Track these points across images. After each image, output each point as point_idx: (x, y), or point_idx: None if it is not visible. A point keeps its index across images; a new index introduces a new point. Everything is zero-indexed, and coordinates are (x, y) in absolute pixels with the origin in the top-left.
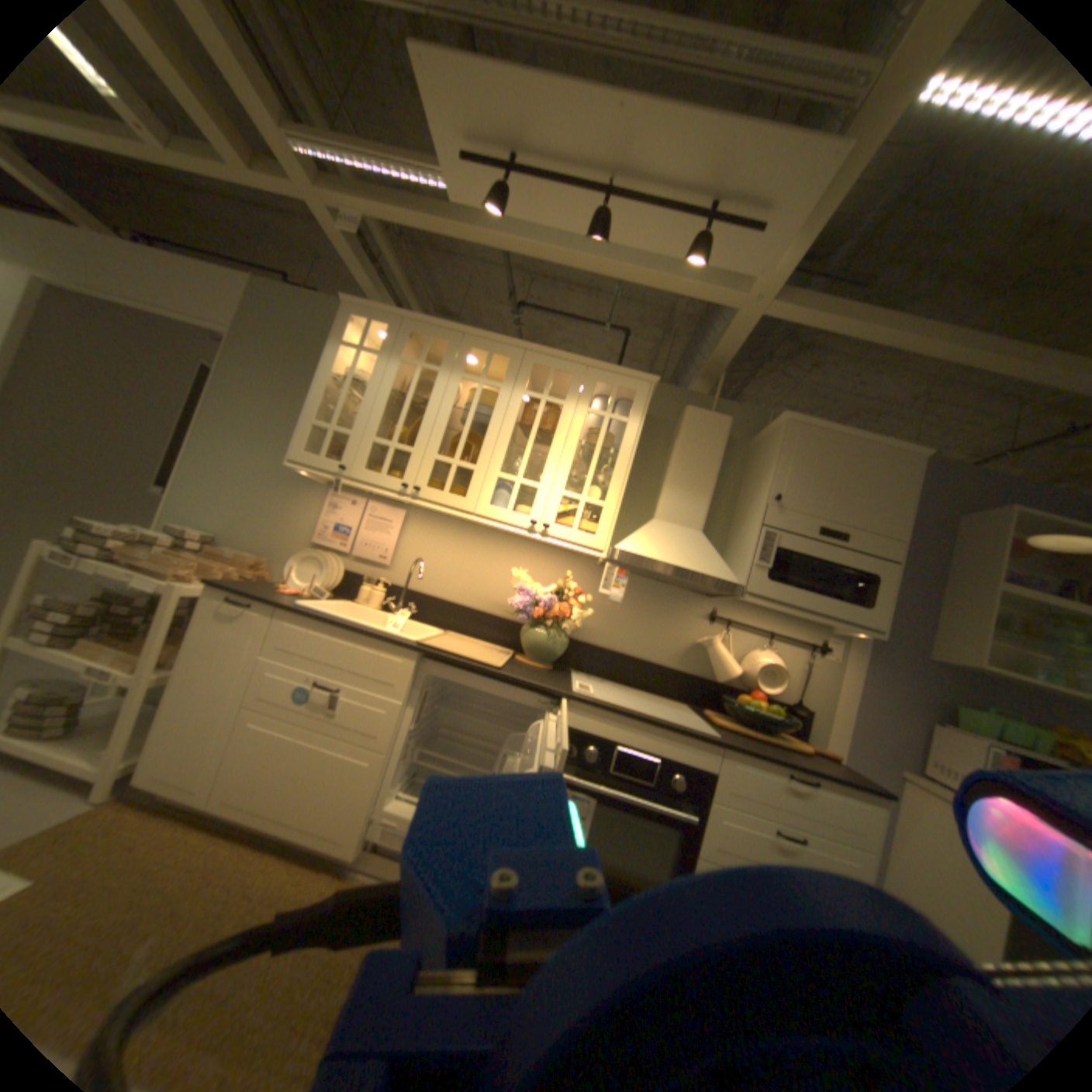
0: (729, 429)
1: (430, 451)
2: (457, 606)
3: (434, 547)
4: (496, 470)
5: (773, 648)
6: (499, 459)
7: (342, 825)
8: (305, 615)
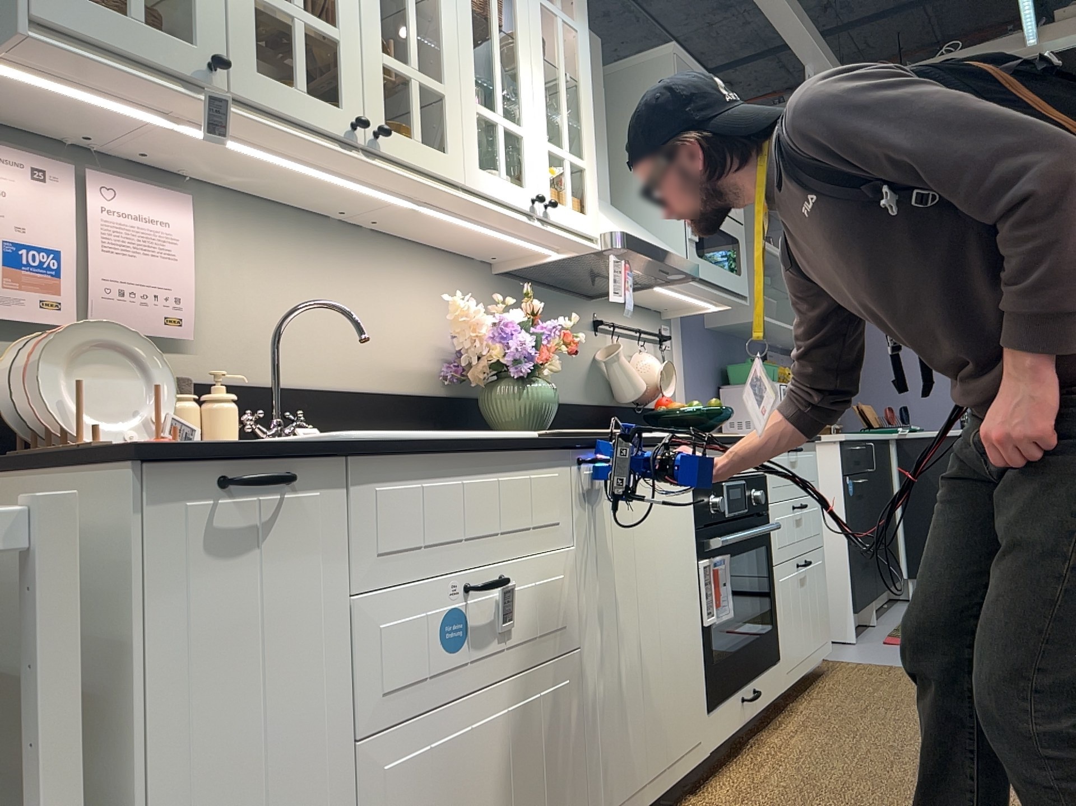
0: (603, 58)
1: (372, 40)
2: (346, 391)
3: (268, 275)
4: (473, 95)
5: (639, 346)
6: (472, 73)
7: (568, 802)
8: (417, 445)
